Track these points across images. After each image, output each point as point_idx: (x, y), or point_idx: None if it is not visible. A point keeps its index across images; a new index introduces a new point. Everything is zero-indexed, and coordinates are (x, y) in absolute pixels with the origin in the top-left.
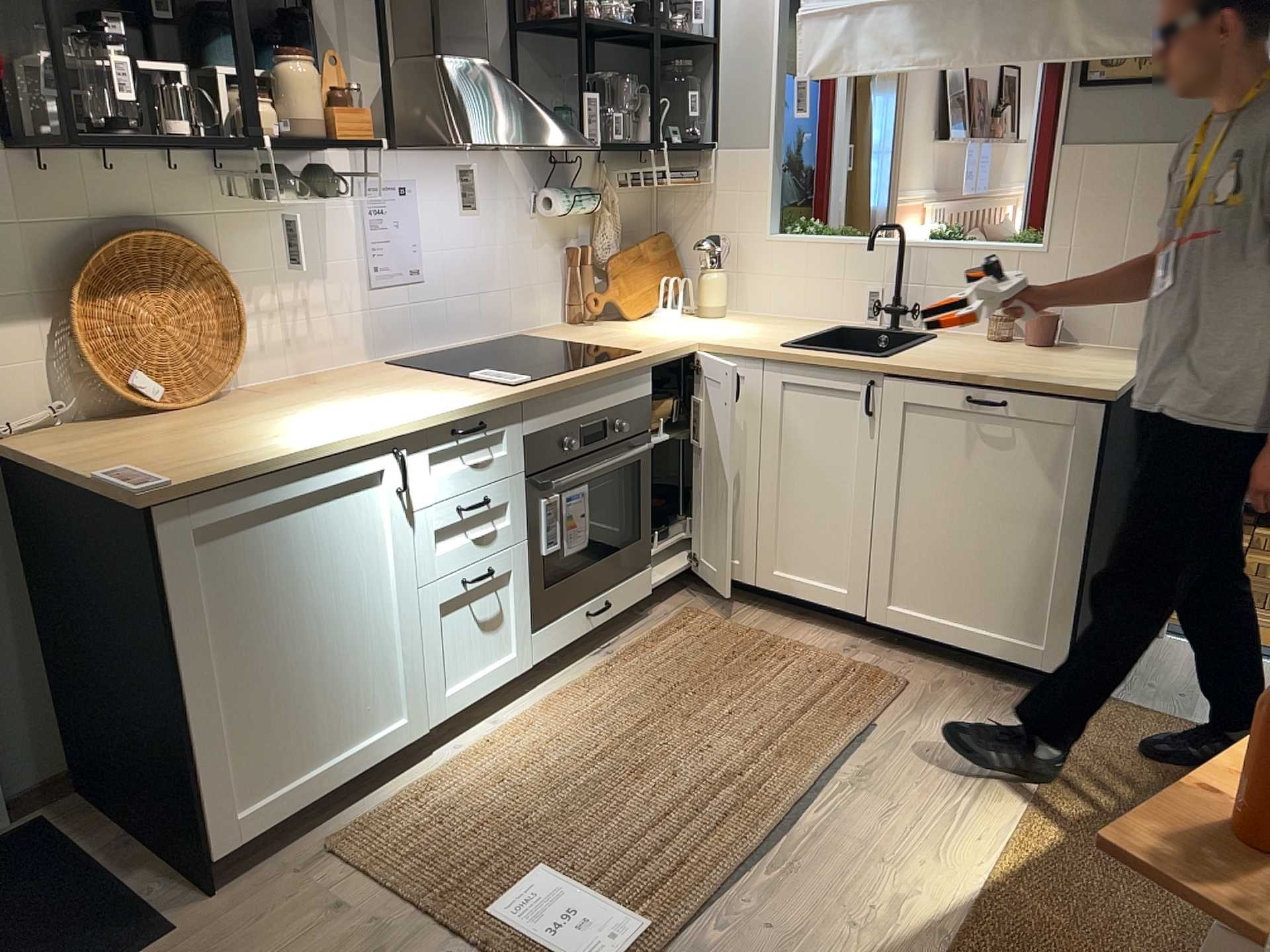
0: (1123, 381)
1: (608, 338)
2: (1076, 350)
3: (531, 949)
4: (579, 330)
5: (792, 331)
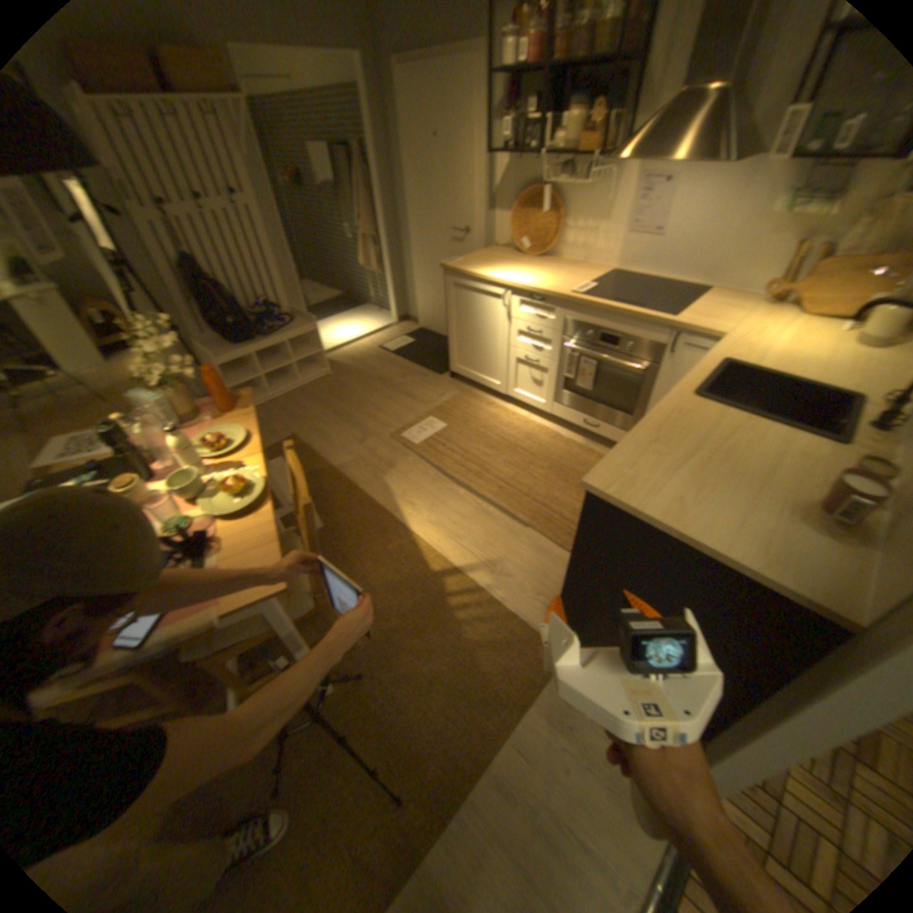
0: (624, 502)
1: (720, 309)
2: (825, 537)
3: (414, 425)
4: (748, 302)
5: (811, 372)
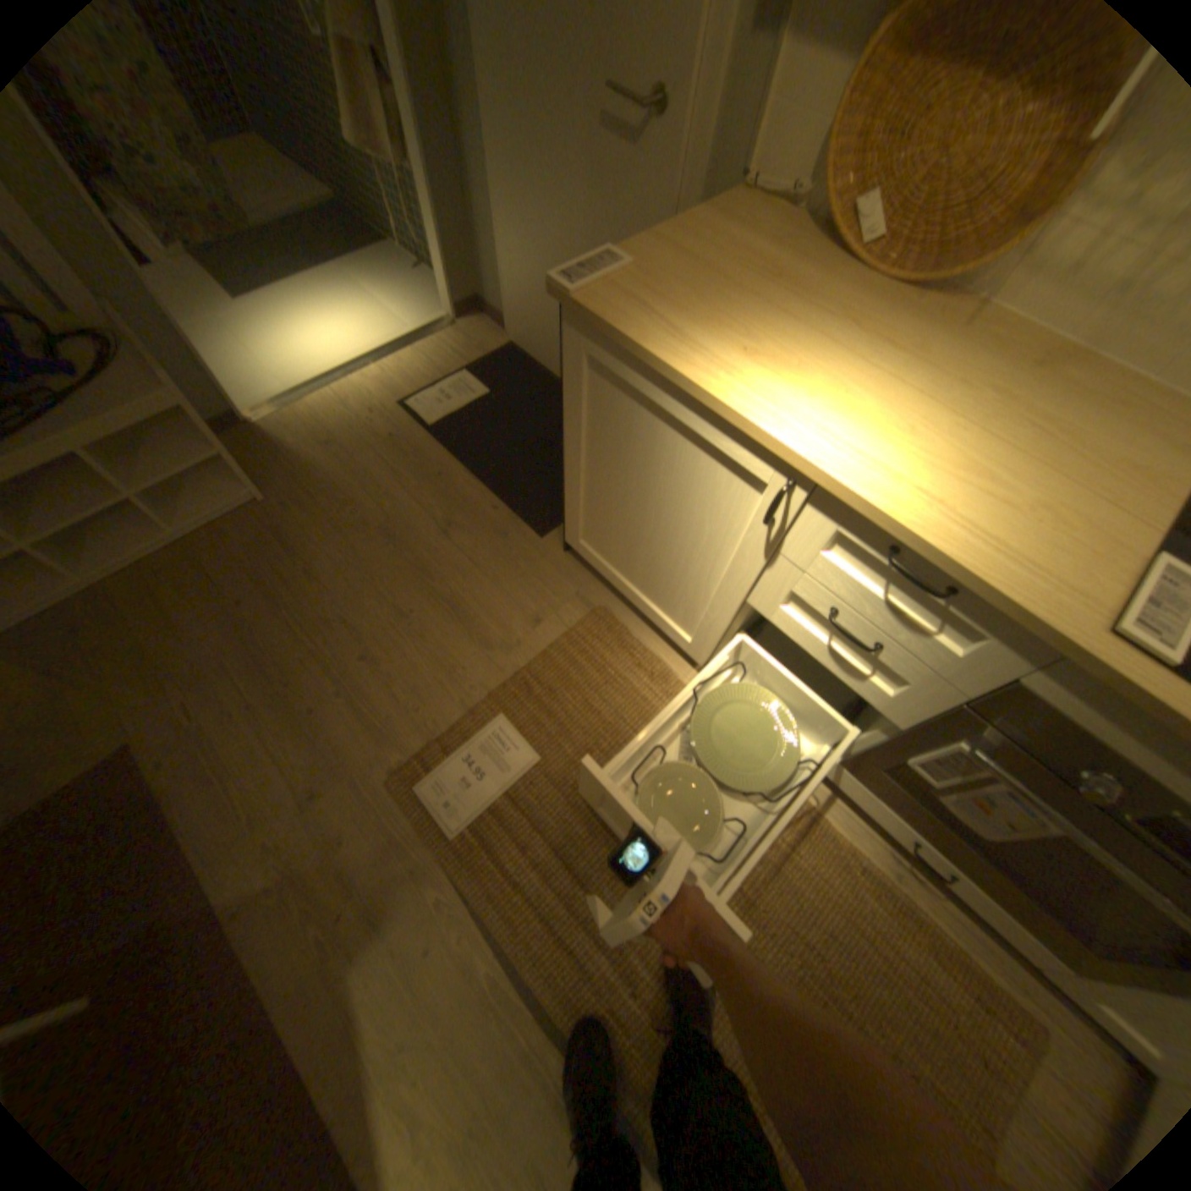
0: None
1: None
2: None
3: (460, 744)
4: None
5: None
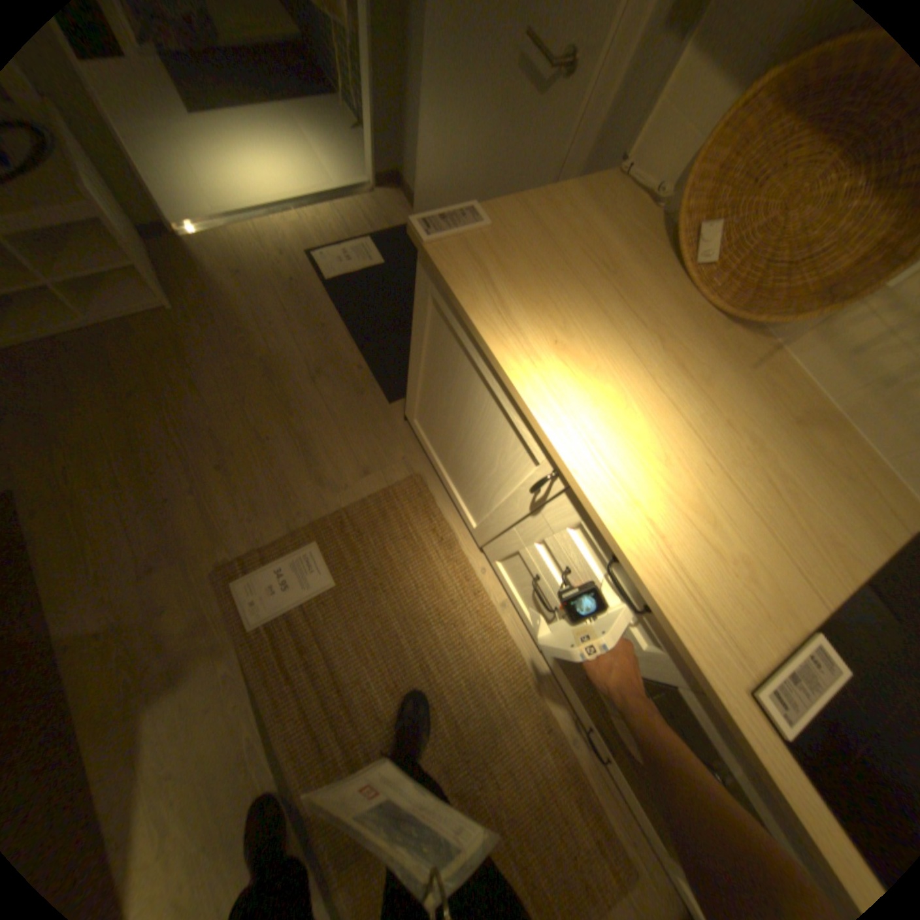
0: None
1: None
2: None
3: (275, 559)
4: None
5: None
